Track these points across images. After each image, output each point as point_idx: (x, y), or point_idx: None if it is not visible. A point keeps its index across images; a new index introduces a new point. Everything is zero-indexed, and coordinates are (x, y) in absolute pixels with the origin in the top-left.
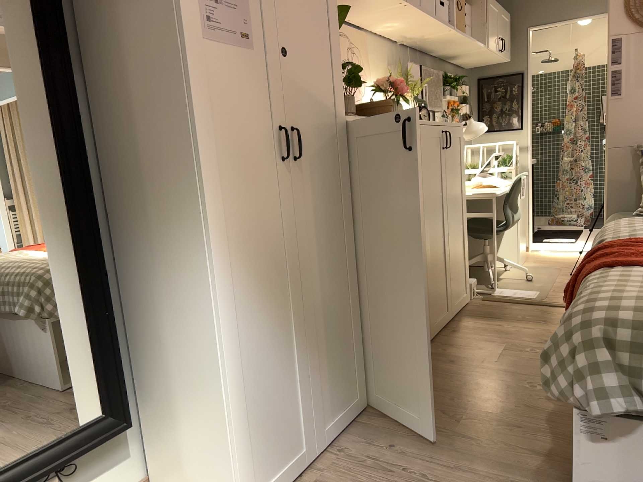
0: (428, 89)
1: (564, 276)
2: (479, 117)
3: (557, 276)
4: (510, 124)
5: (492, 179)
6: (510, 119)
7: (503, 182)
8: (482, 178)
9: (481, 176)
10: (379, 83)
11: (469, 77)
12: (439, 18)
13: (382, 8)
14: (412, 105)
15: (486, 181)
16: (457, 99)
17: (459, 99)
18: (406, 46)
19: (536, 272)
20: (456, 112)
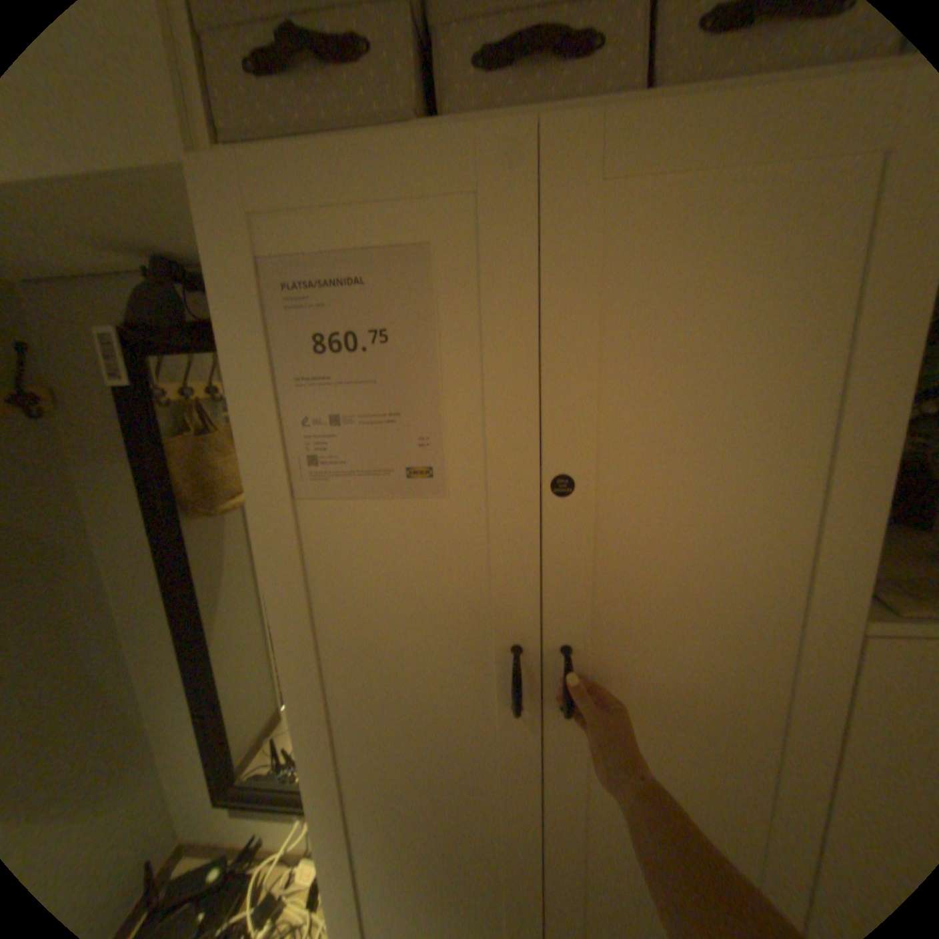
0: None
1: None
2: None
3: None
4: None
5: None
6: None
7: None
8: None
9: None
10: None
11: None
12: None
13: None
14: None
15: None
16: None
17: None
18: None
19: None
20: None
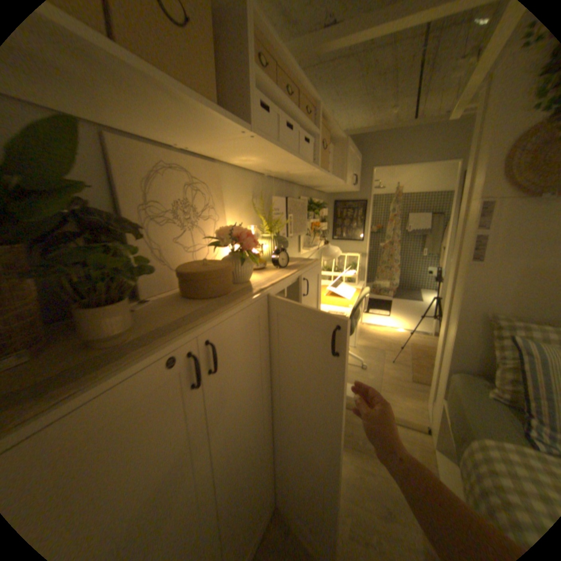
0: (292, 218)
1: (388, 364)
2: (334, 228)
3: (383, 362)
4: (355, 235)
5: (341, 289)
6: (355, 232)
7: (349, 289)
8: (334, 288)
9: (333, 285)
10: (219, 235)
11: (329, 197)
12: (303, 155)
13: (221, 135)
14: (271, 245)
15: (336, 291)
16: (319, 217)
17: (320, 217)
18: (274, 176)
19: (367, 355)
20: (317, 228)
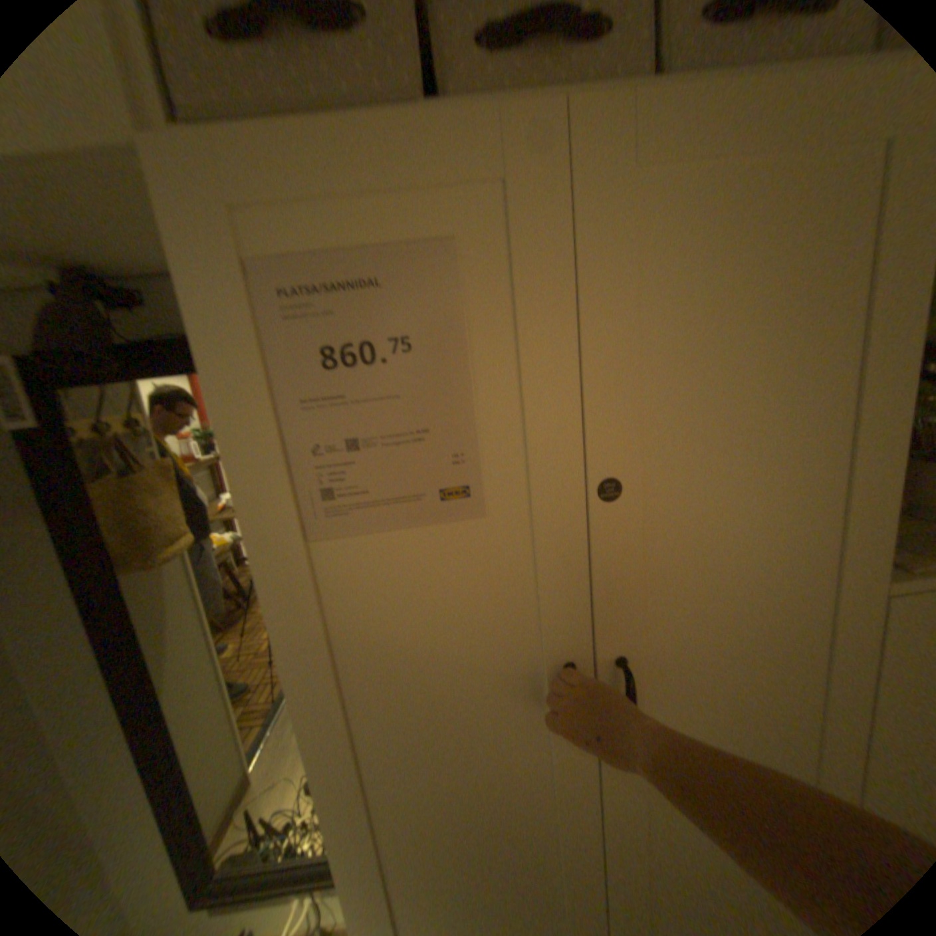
0: None
1: None
2: None
3: None
4: None
5: None
6: None
7: None
8: None
9: None
10: None
11: None
12: None
13: None
14: None
15: None
16: None
17: None
18: None
19: None
20: None
